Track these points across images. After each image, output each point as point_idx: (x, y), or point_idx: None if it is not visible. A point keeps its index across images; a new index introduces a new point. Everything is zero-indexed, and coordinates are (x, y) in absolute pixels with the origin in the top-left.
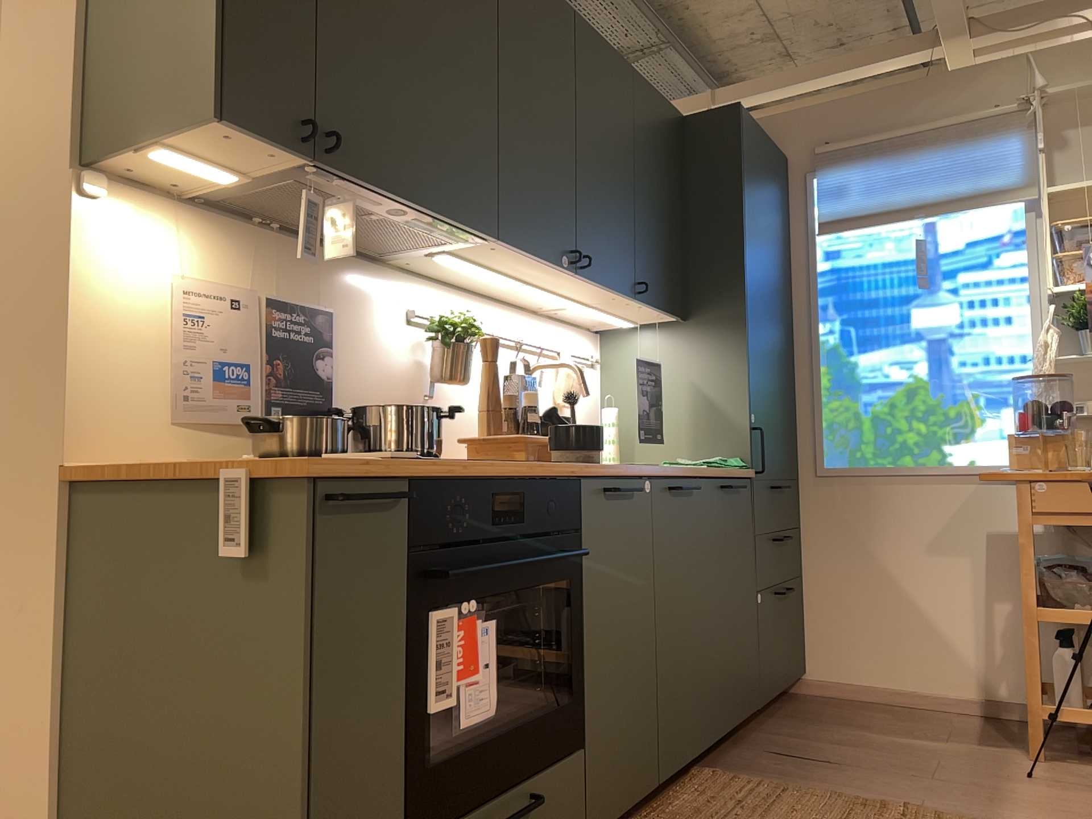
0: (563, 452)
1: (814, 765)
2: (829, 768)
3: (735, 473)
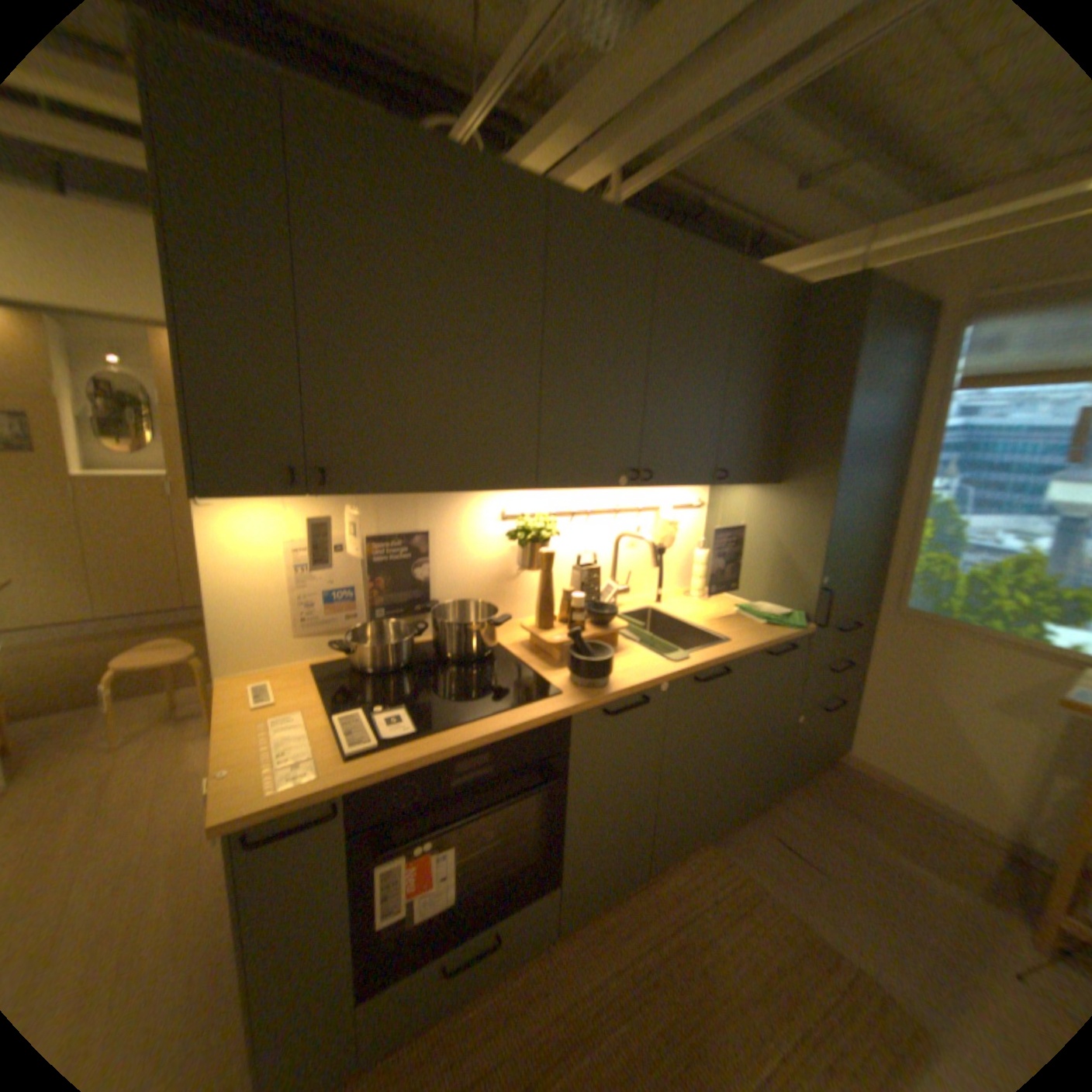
0: (571, 676)
1: (805, 872)
2: (816, 883)
3: (789, 634)
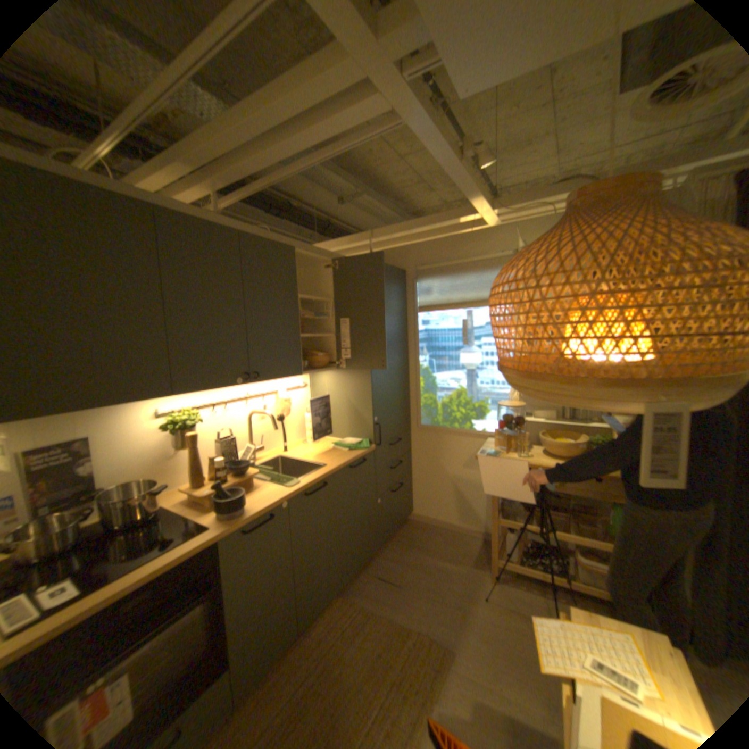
0: (216, 516)
1: (392, 591)
2: (397, 594)
3: (360, 454)
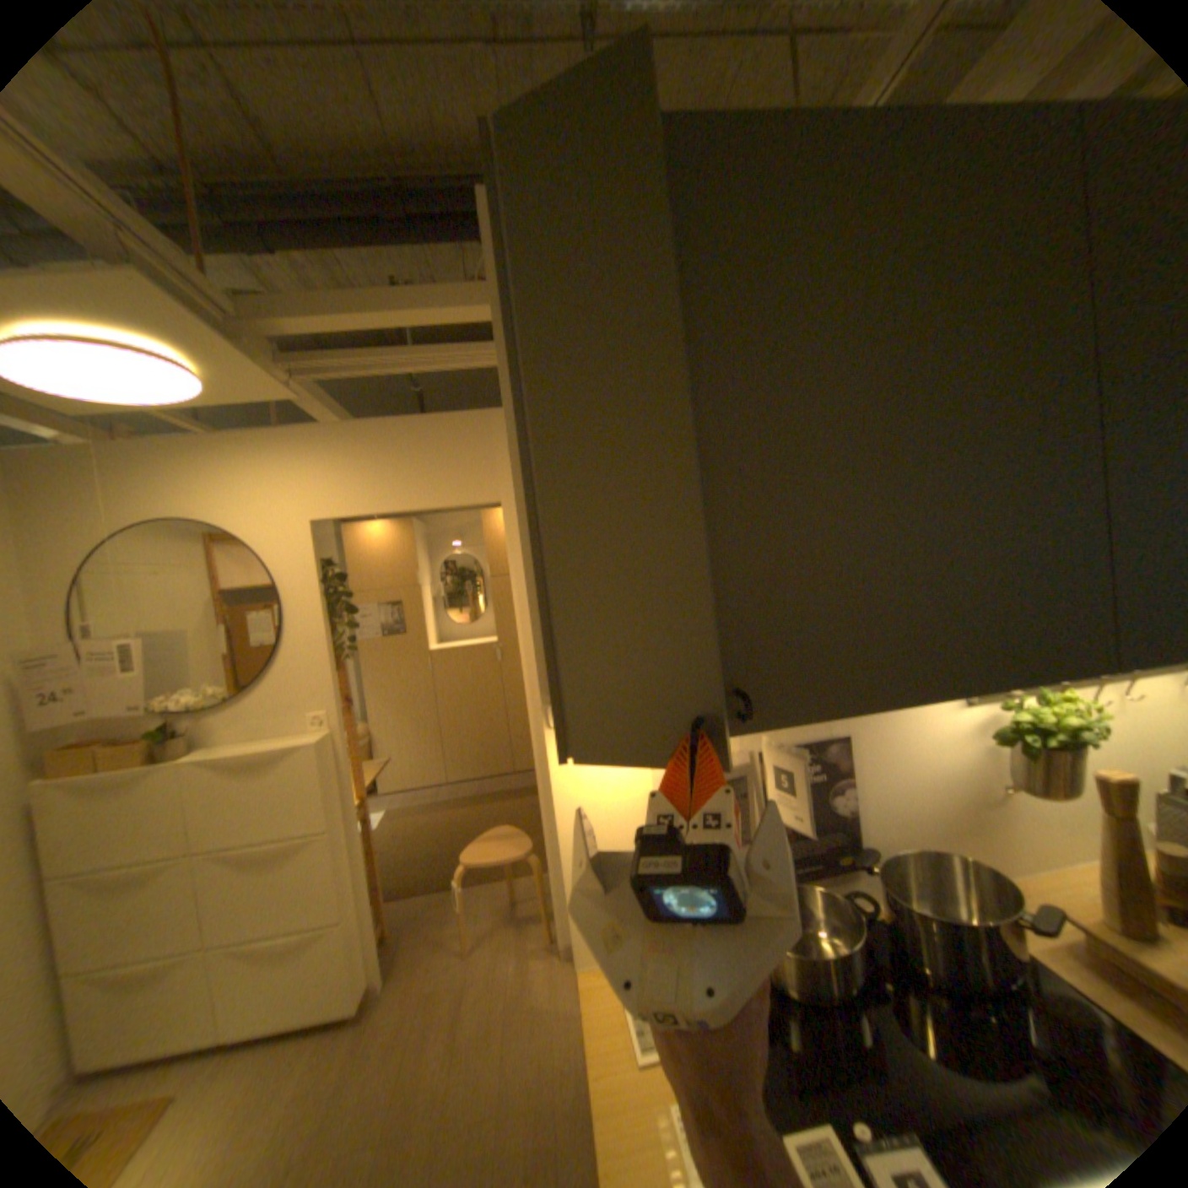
0: None
1: None
2: None
3: None
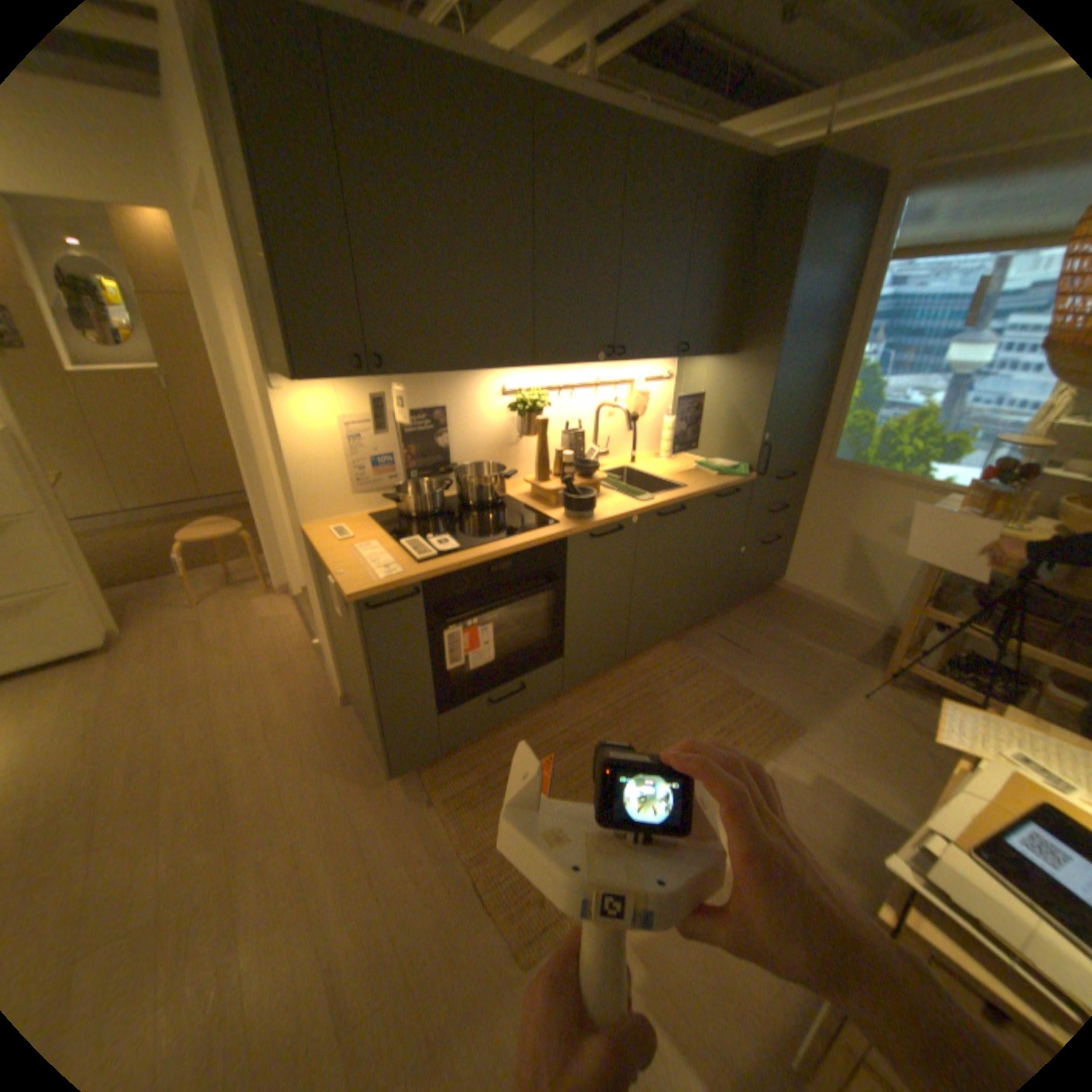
0: (564, 512)
1: (736, 652)
2: (743, 658)
3: (733, 481)
